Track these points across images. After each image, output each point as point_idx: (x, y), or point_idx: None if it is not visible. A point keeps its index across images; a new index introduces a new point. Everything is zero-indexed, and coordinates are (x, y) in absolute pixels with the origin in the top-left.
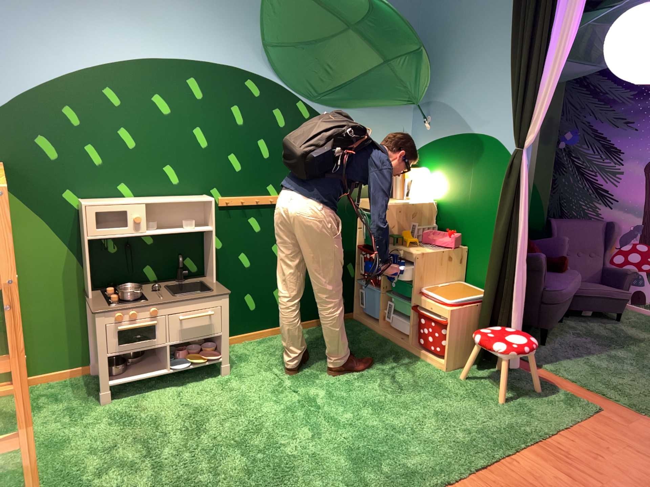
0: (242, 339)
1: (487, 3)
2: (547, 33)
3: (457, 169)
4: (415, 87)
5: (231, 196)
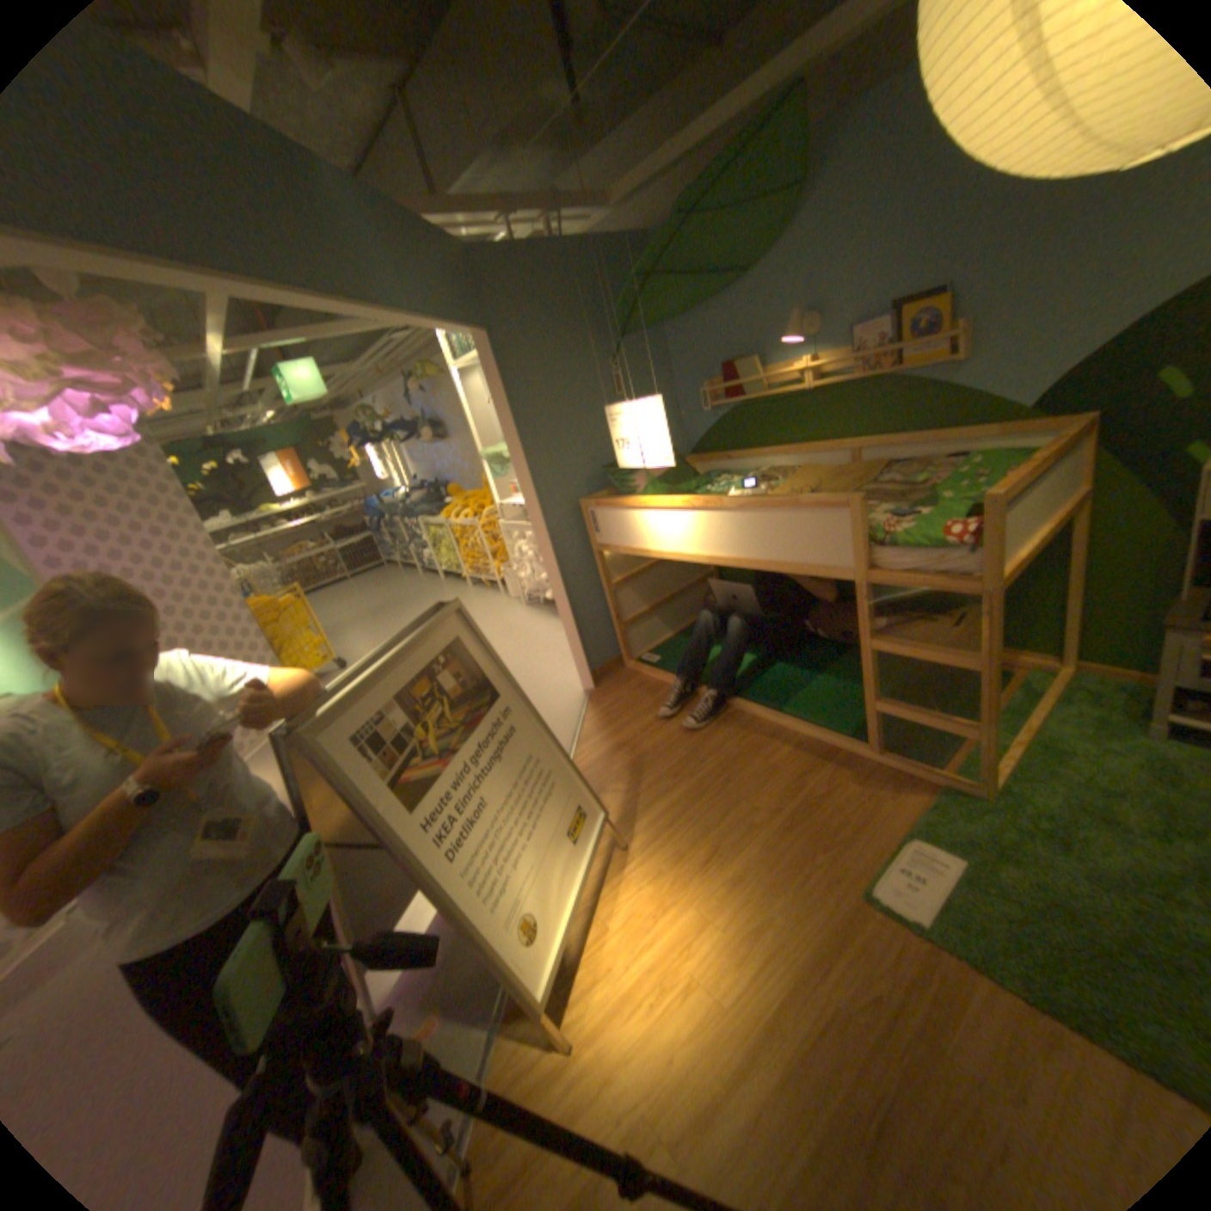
0: None
1: None
2: None
3: None
4: None
5: None
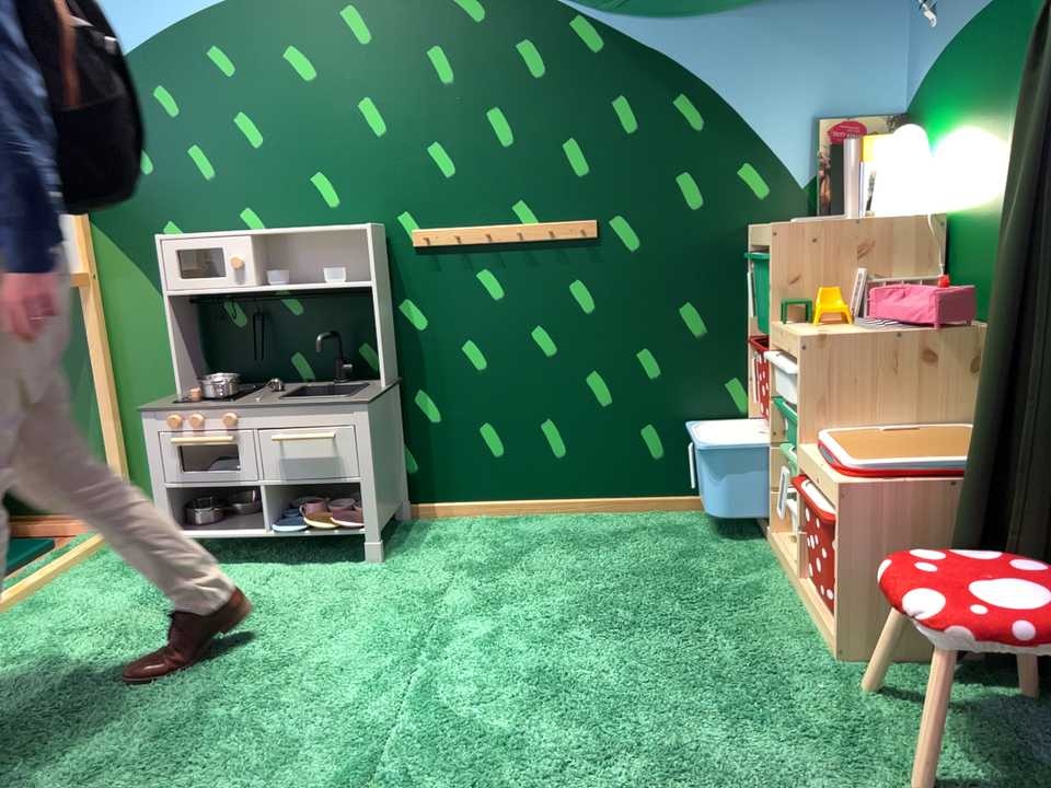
0: (476, 515)
1: None
2: None
3: (991, 98)
4: None
5: (435, 224)
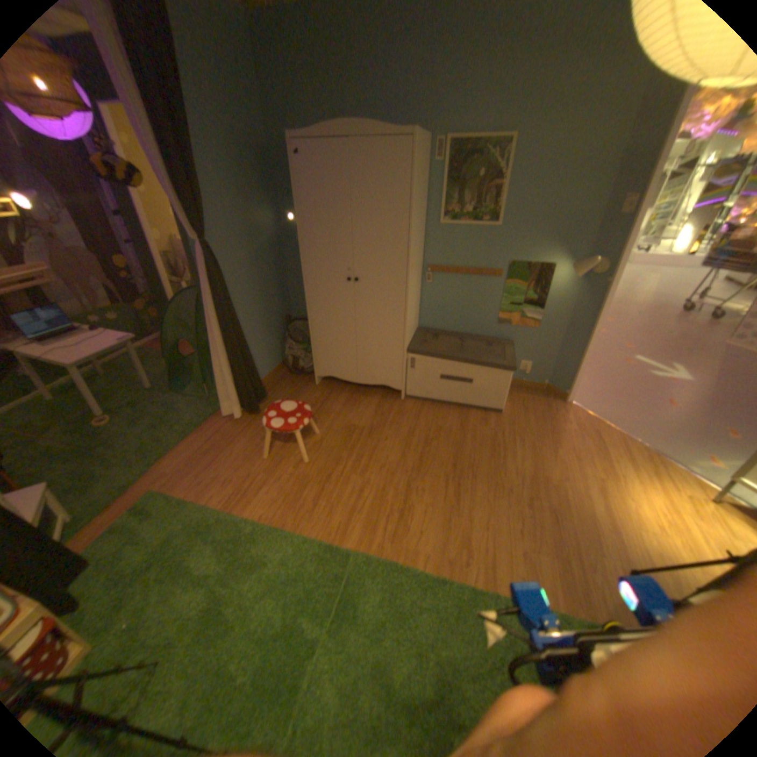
0: None
1: None
2: None
3: None
4: None
5: None
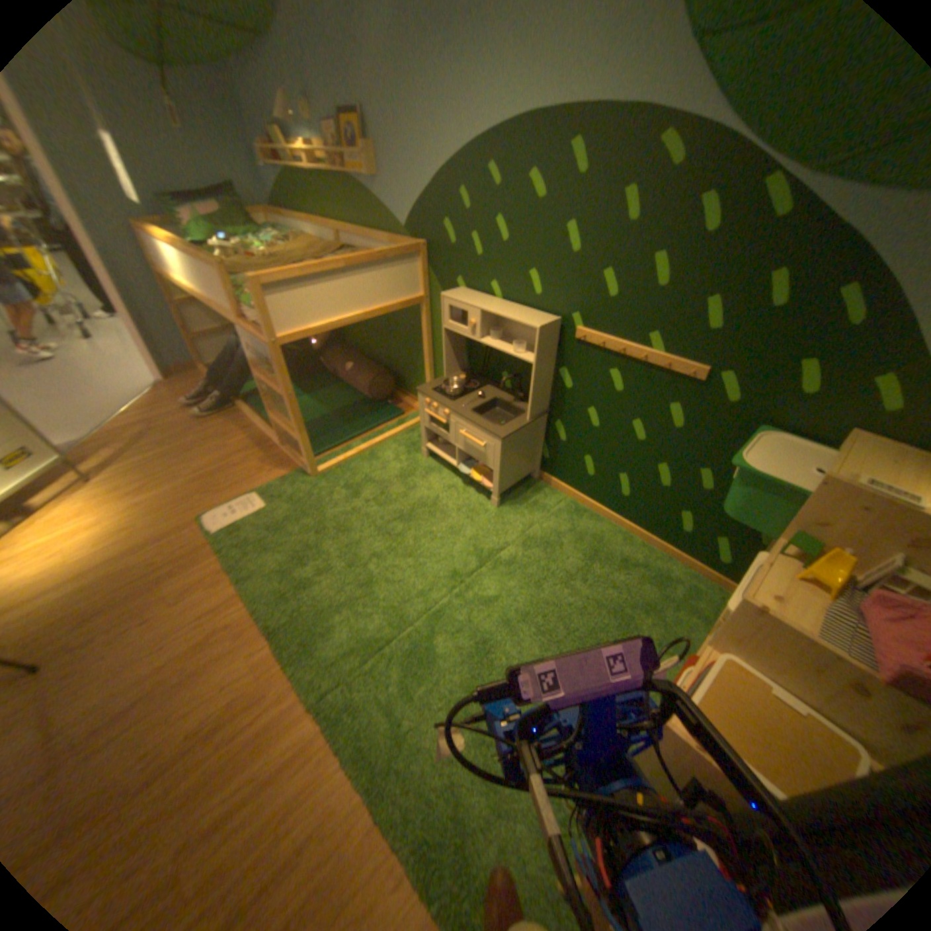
0: (569, 497)
1: None
2: None
3: None
4: None
5: (592, 329)
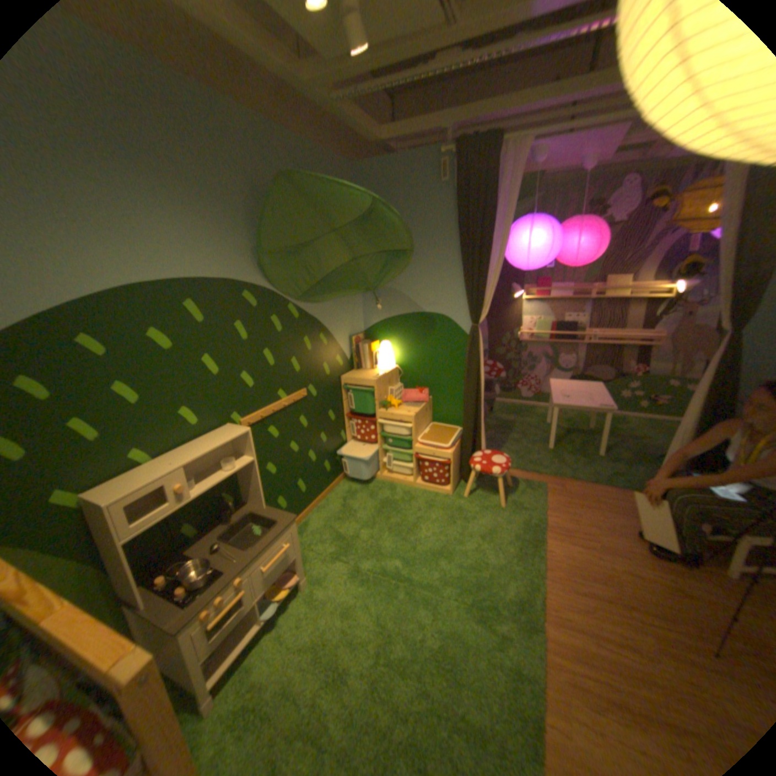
0: None
1: (428, 204)
2: (494, 234)
3: (416, 339)
4: (383, 277)
5: (248, 414)
